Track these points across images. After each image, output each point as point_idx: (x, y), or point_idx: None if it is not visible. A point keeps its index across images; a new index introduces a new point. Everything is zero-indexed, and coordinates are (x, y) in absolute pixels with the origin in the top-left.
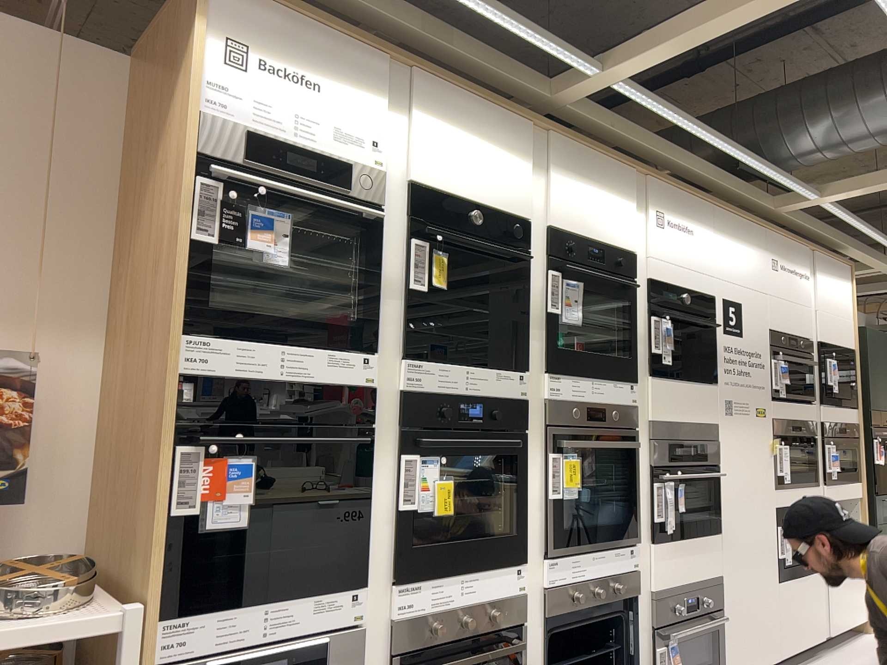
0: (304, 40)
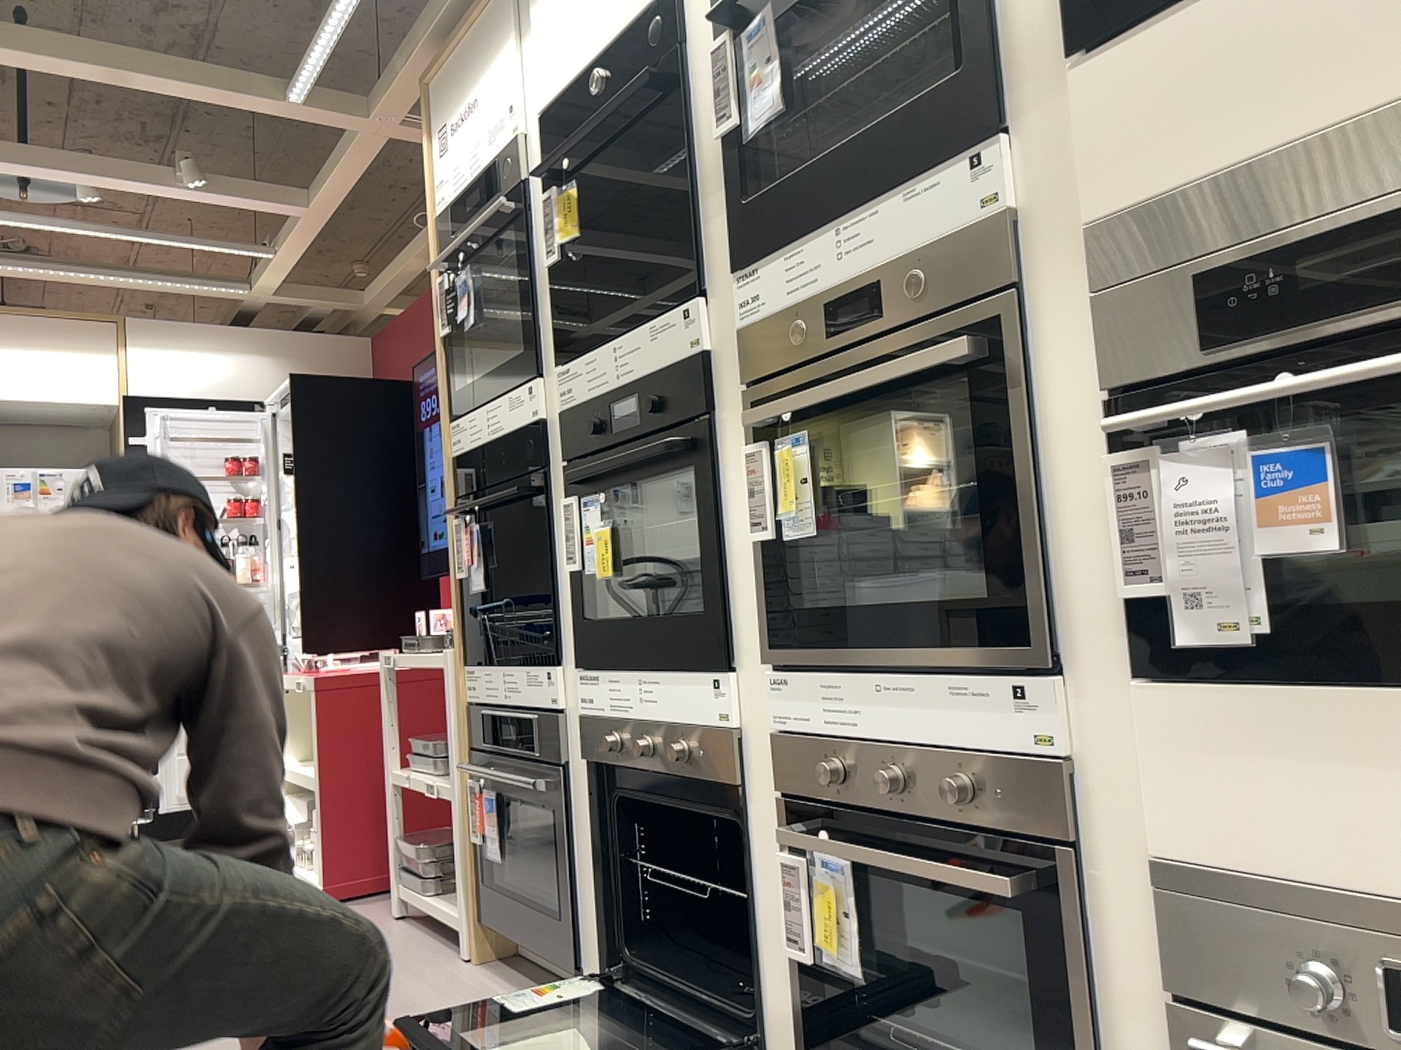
0: (459, 60)
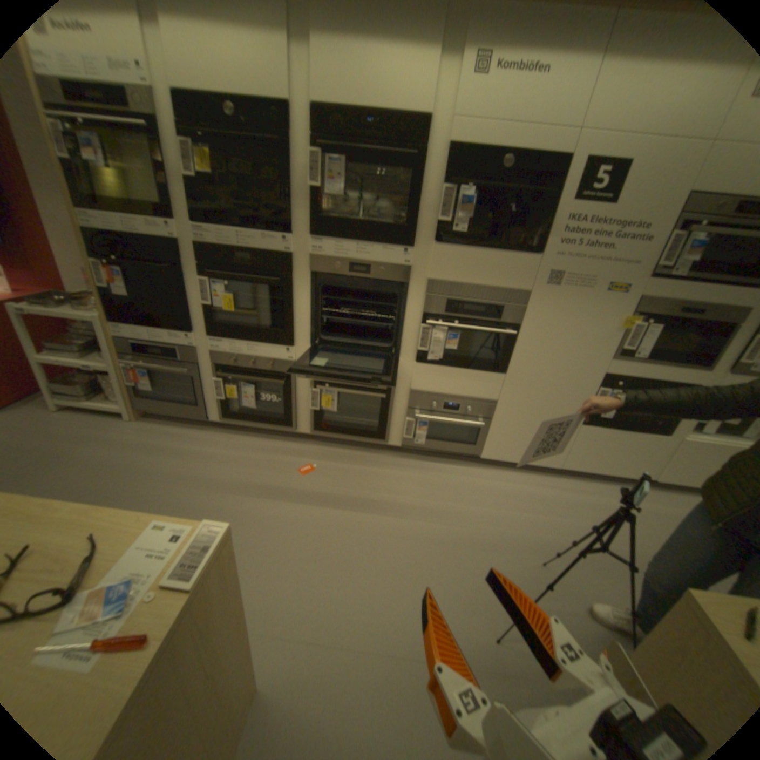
0: None
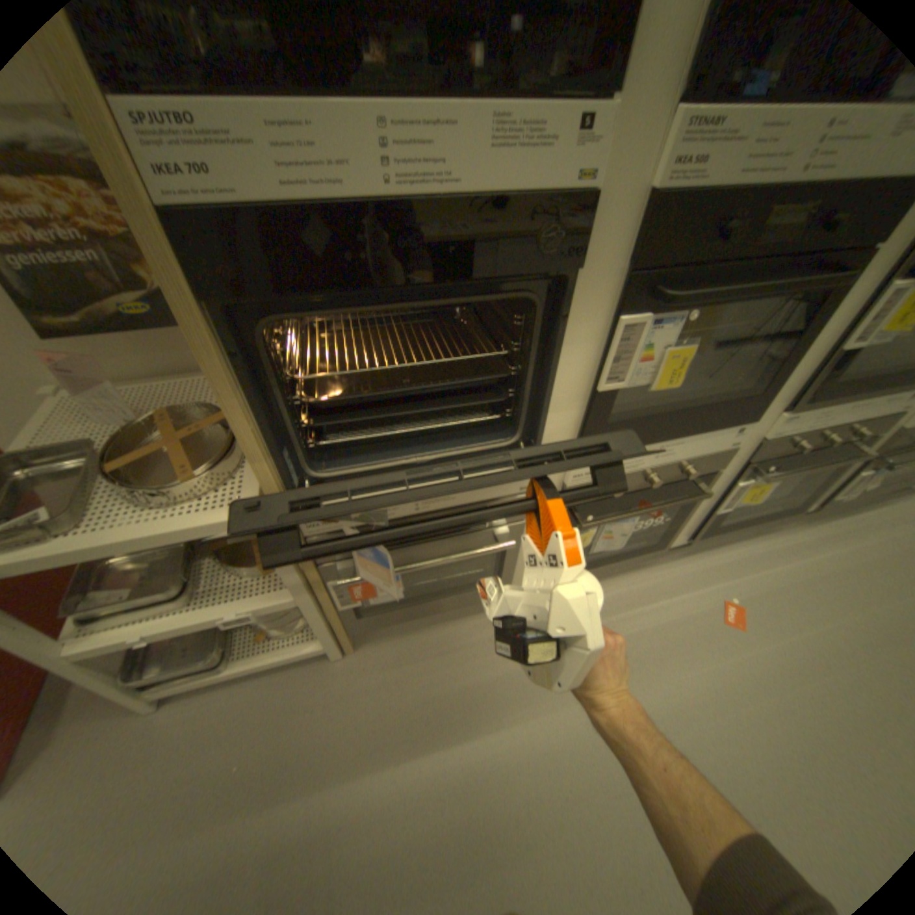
0: None
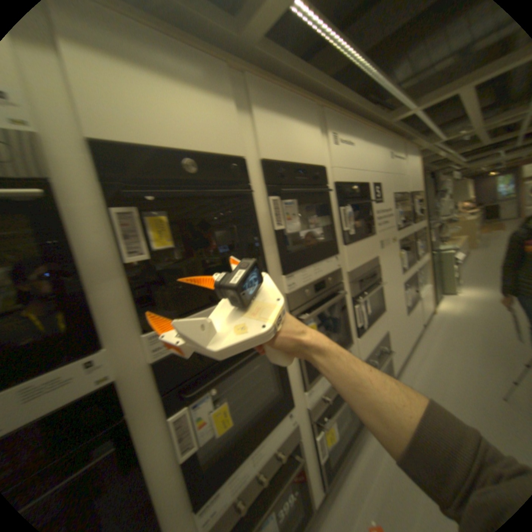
0: None
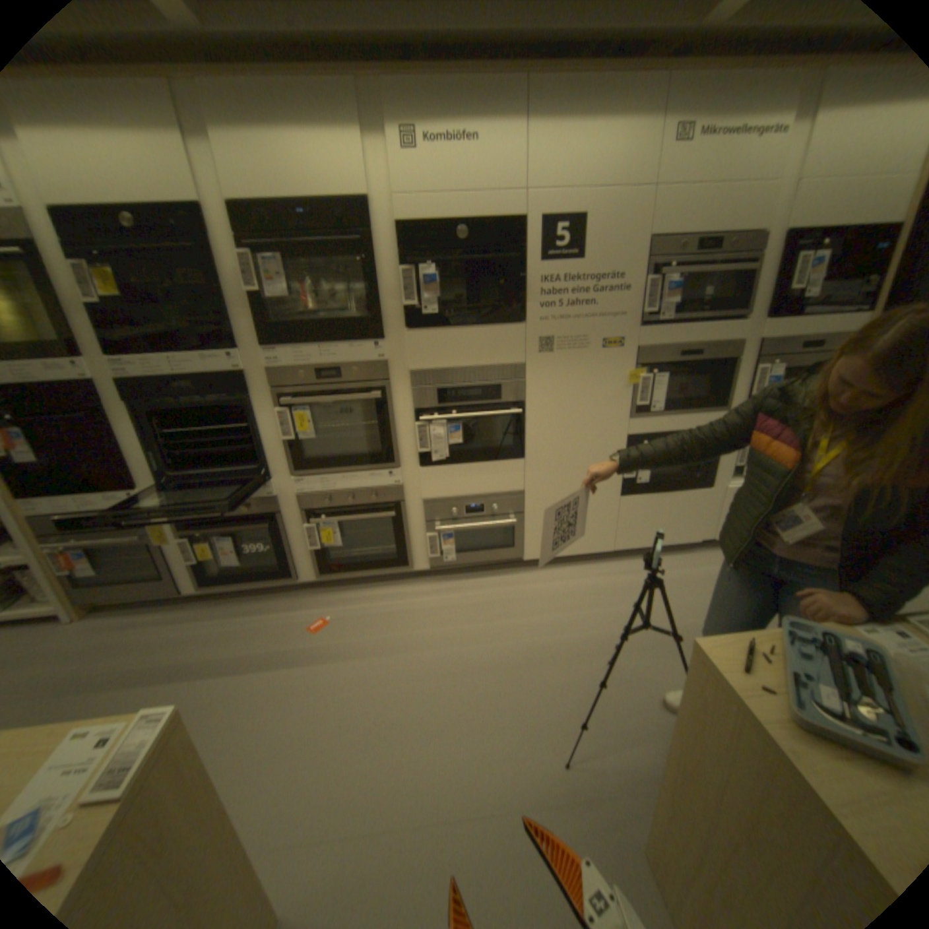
0: None
